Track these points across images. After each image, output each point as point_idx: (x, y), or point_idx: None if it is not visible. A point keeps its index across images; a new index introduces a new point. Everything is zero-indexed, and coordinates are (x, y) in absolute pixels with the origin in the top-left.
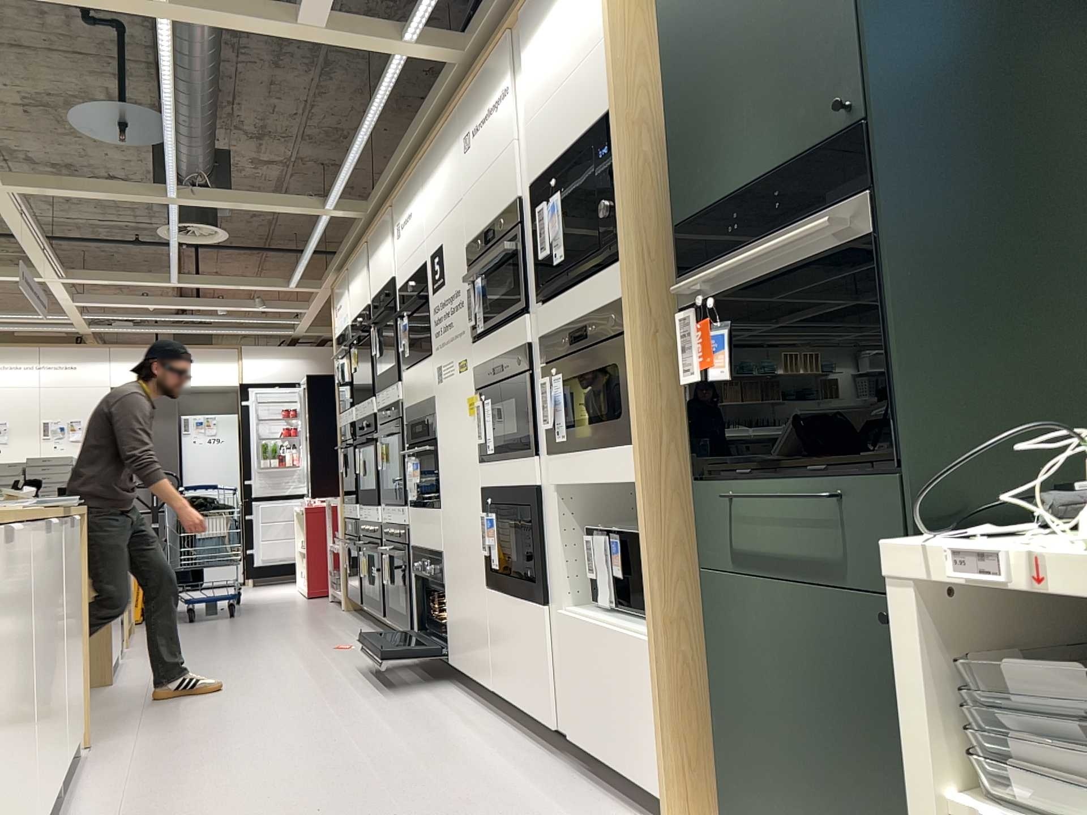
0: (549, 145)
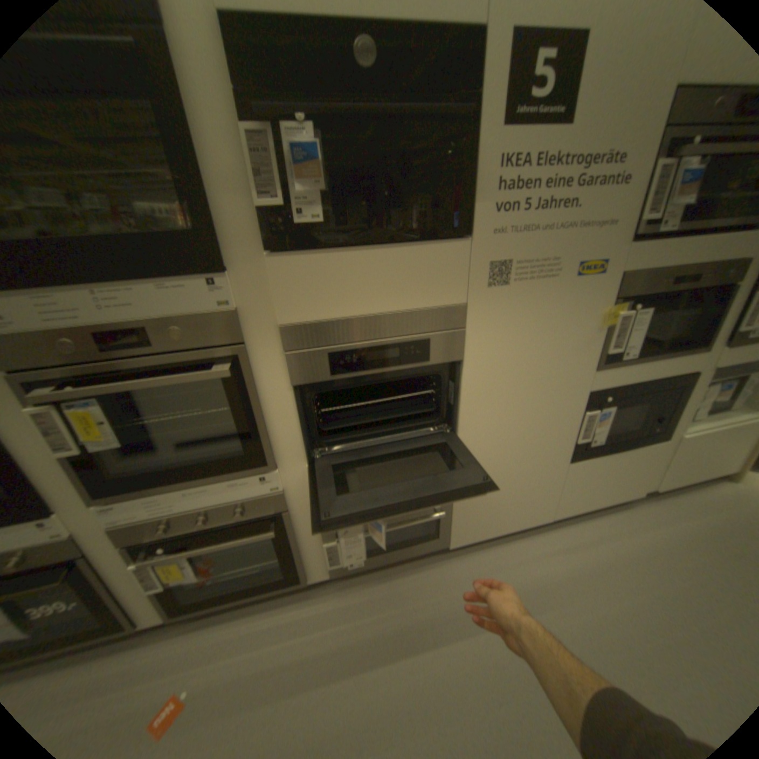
0: None
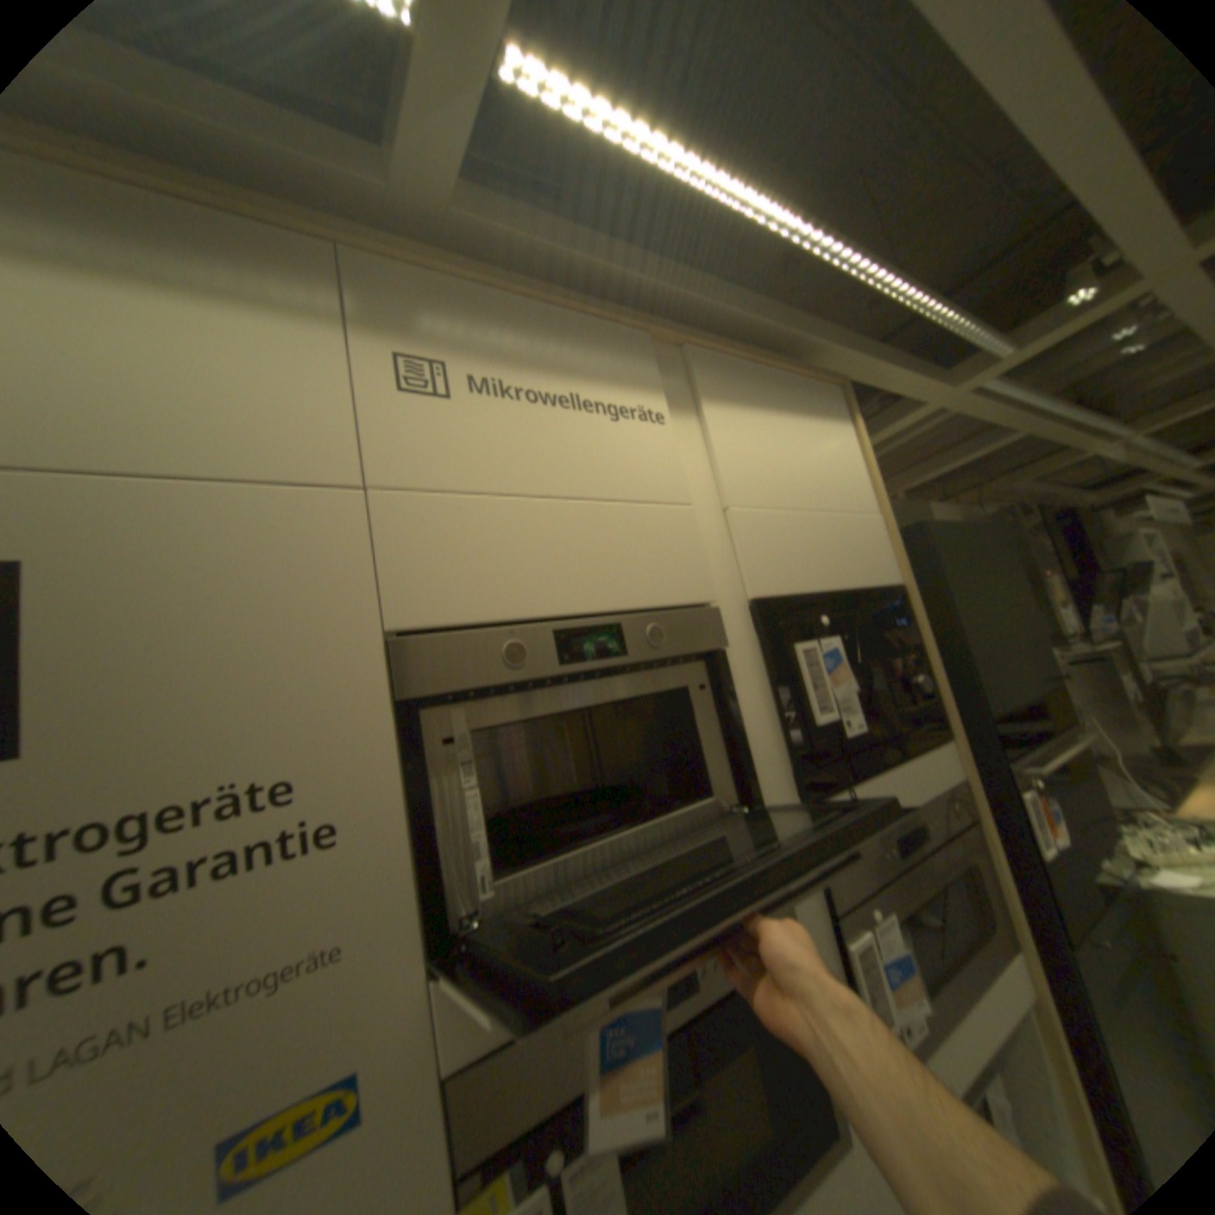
0: (798, 563)
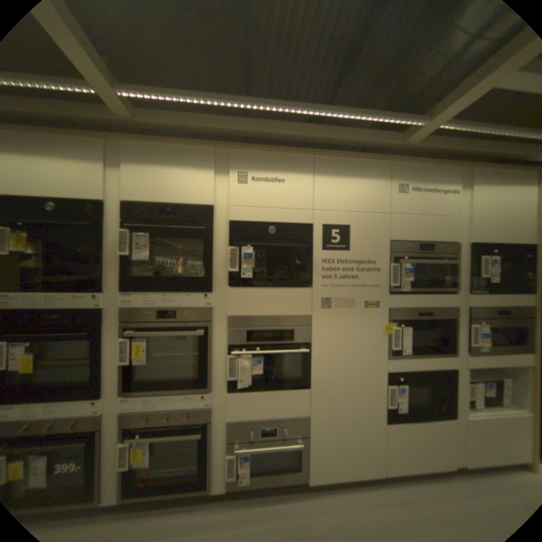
0: (492, 234)
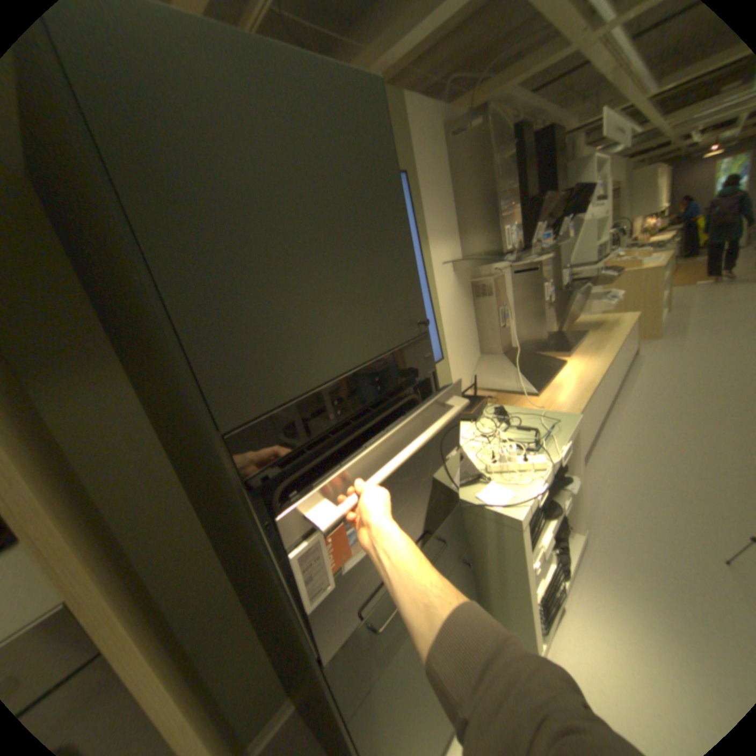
0: None
